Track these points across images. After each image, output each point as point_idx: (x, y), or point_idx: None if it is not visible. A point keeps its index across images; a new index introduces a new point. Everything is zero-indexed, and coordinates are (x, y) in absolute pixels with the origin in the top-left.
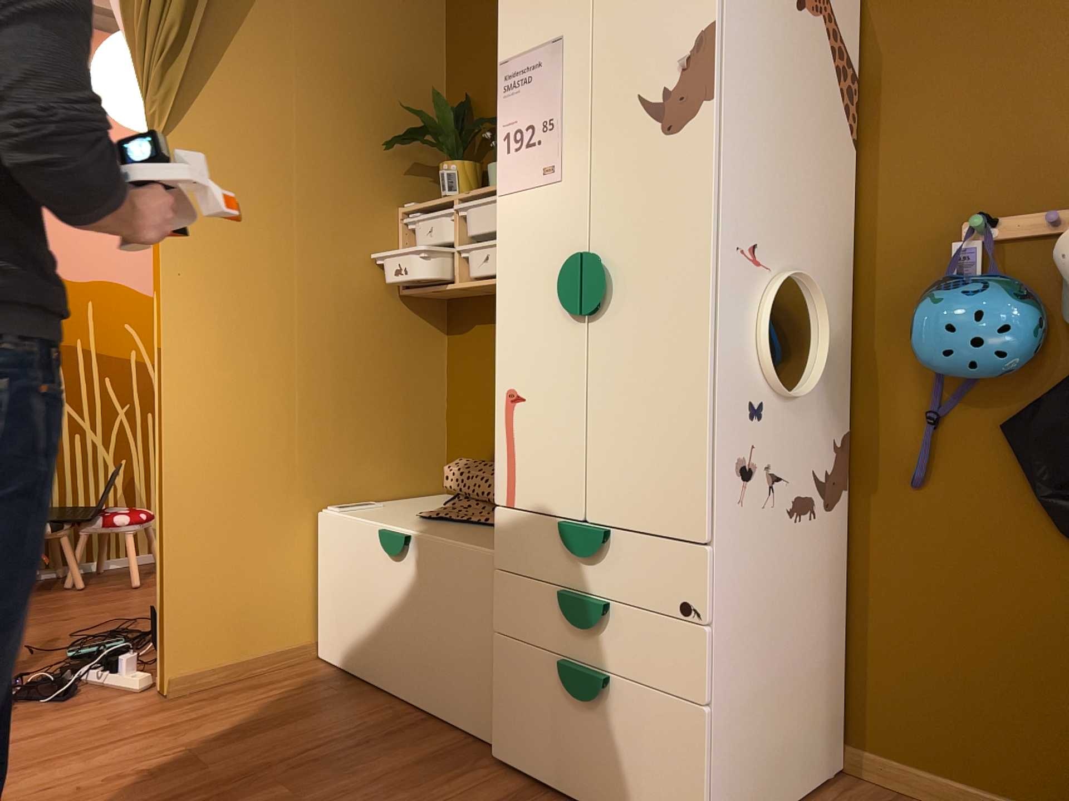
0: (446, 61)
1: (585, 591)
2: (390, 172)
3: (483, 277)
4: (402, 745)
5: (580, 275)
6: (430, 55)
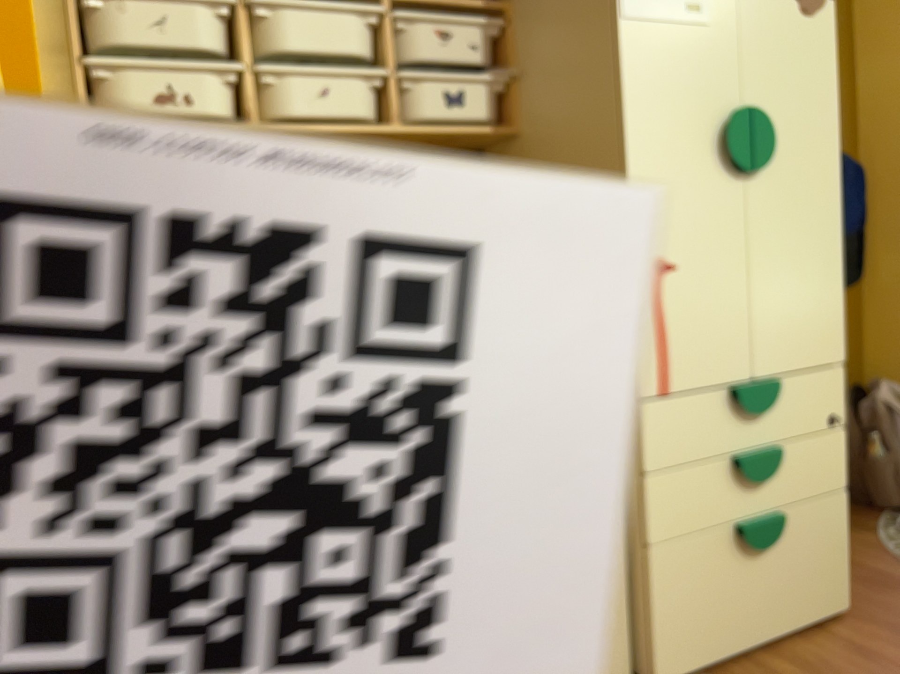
0: None
1: (757, 445)
2: None
3: (320, 121)
4: None
5: (753, 130)
6: None
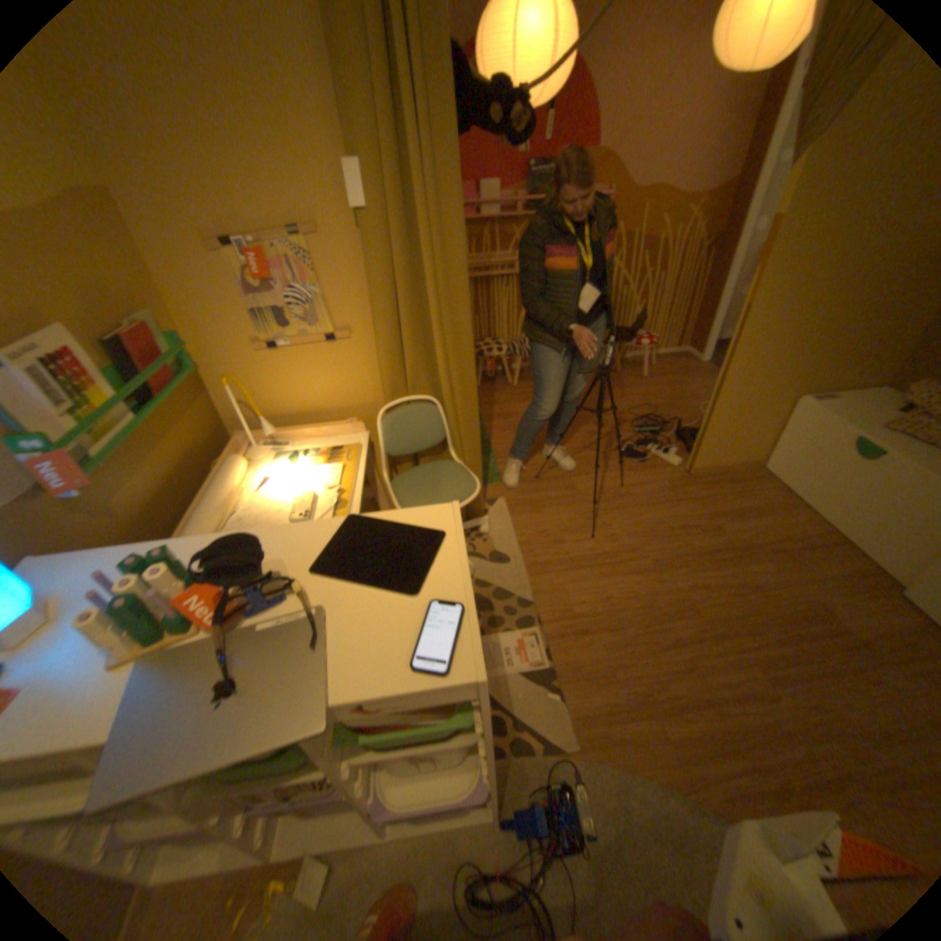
0: None
1: None
2: None
3: None
4: (836, 558)
5: None
6: None
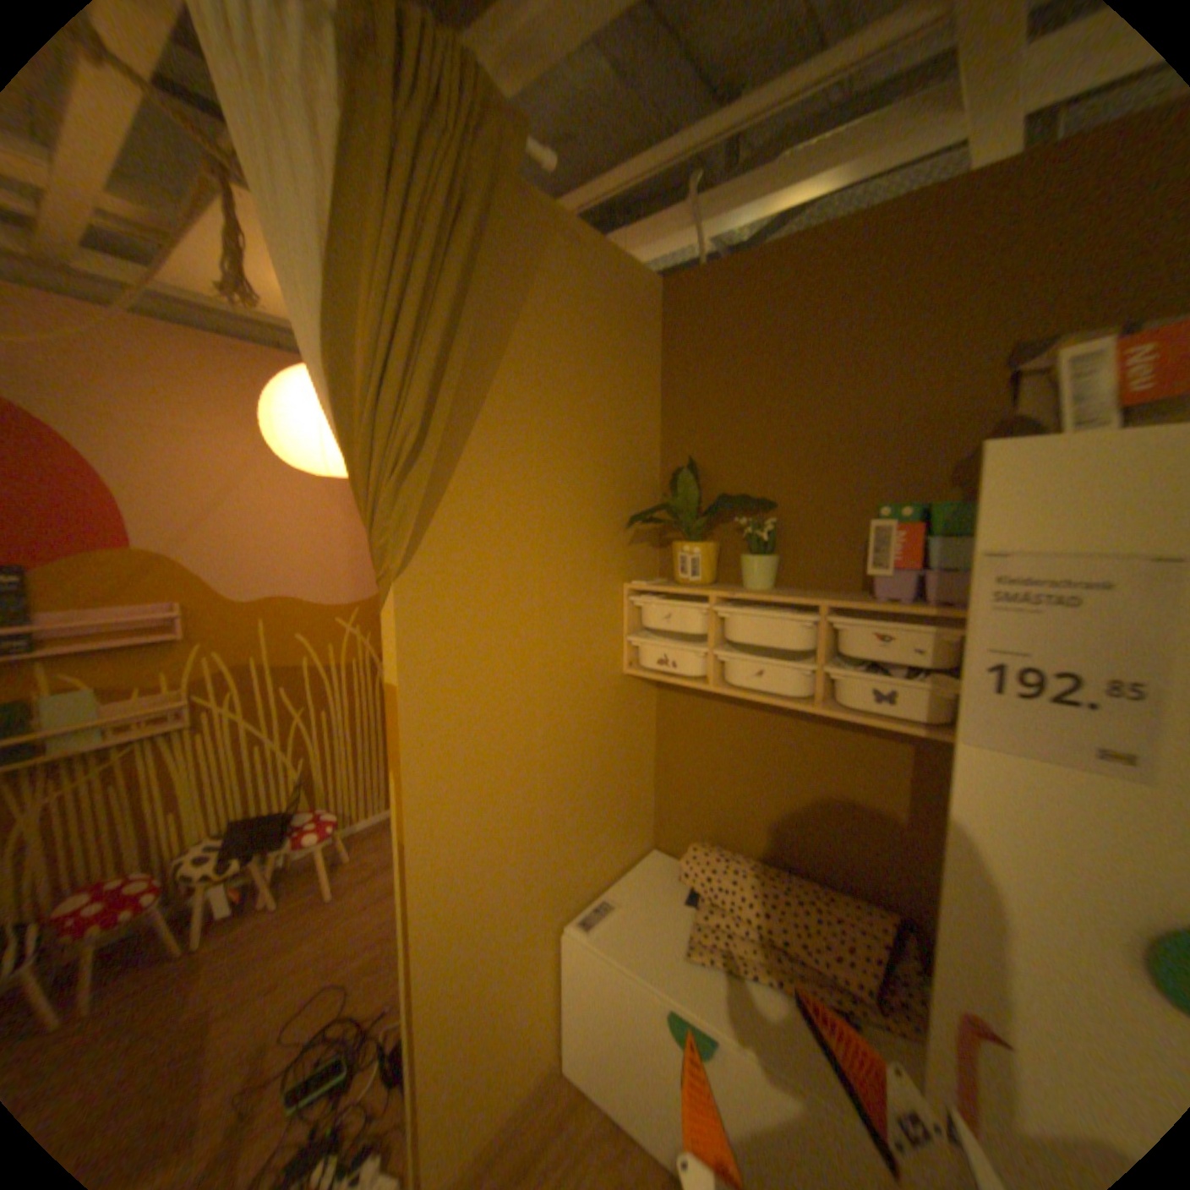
0: (659, 412)
1: None
2: (616, 545)
3: (755, 692)
4: None
5: None
6: (648, 408)
